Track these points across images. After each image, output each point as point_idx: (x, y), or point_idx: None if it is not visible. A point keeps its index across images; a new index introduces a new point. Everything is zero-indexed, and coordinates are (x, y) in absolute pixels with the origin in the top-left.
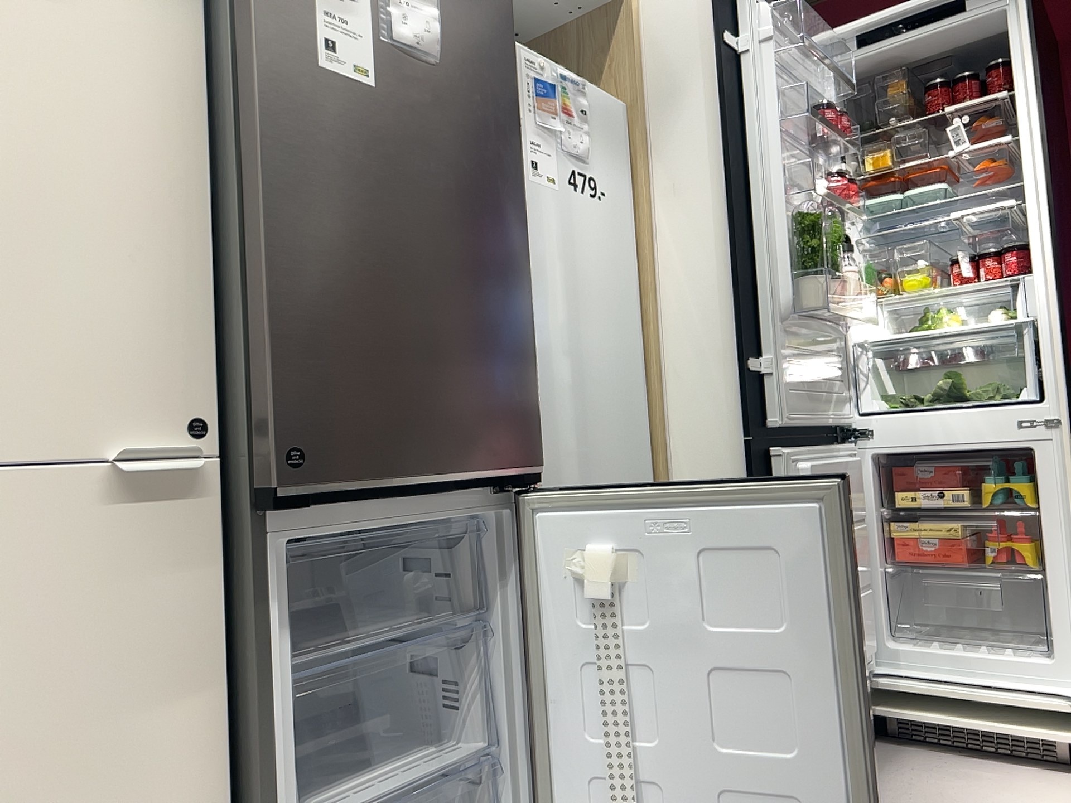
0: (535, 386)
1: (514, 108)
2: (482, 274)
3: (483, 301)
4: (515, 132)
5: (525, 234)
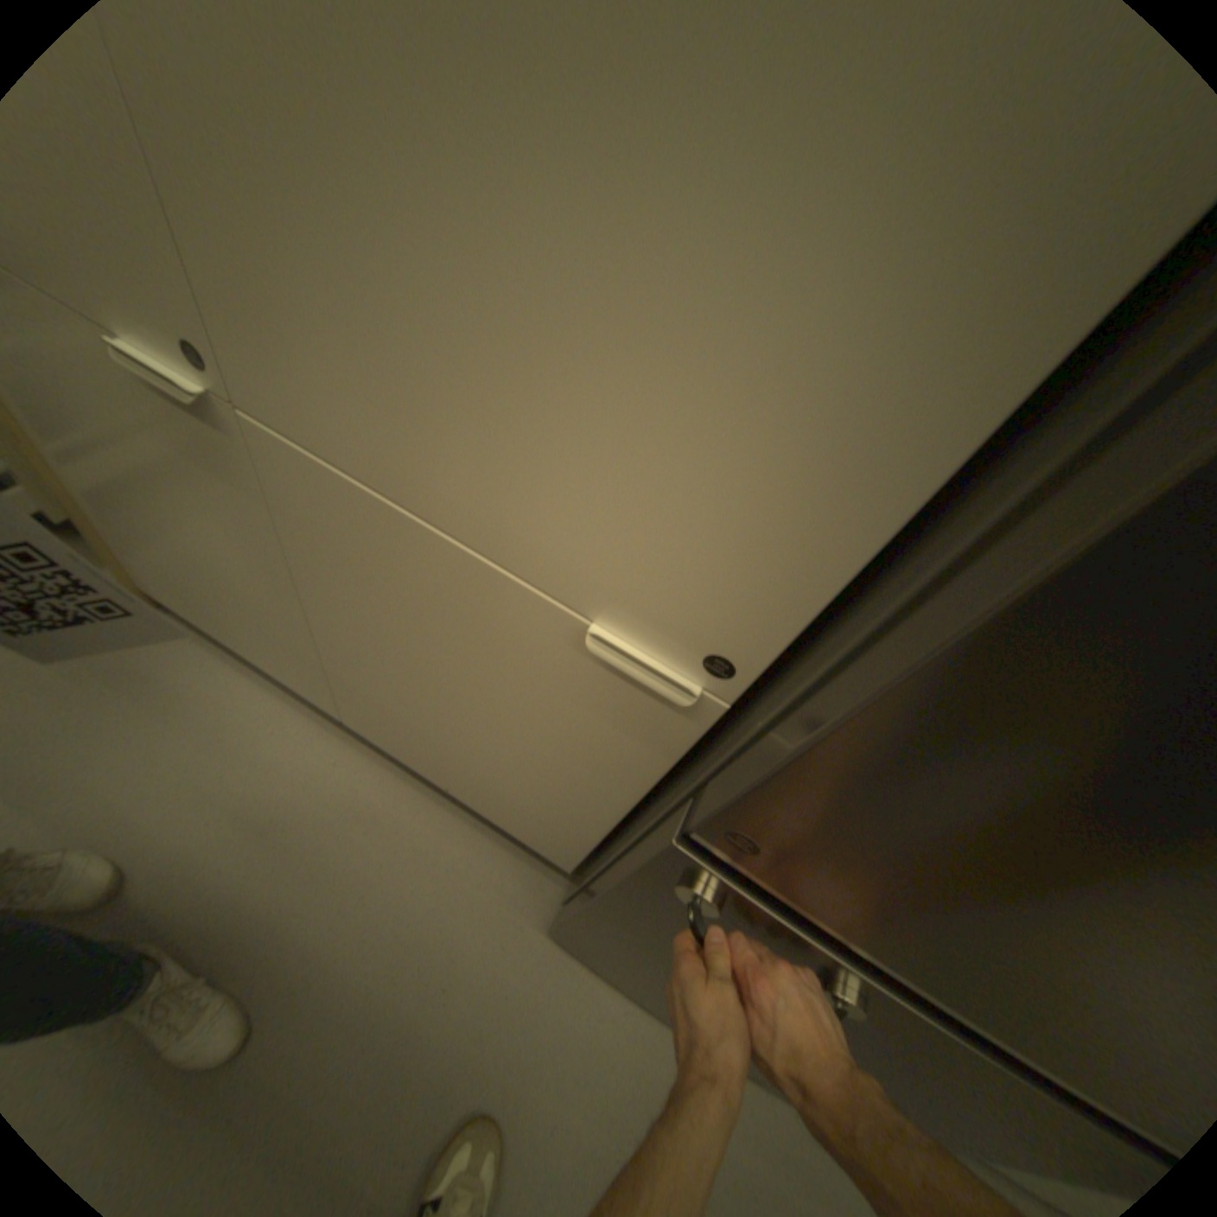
0: None
1: None
2: None
3: None
4: None
5: None
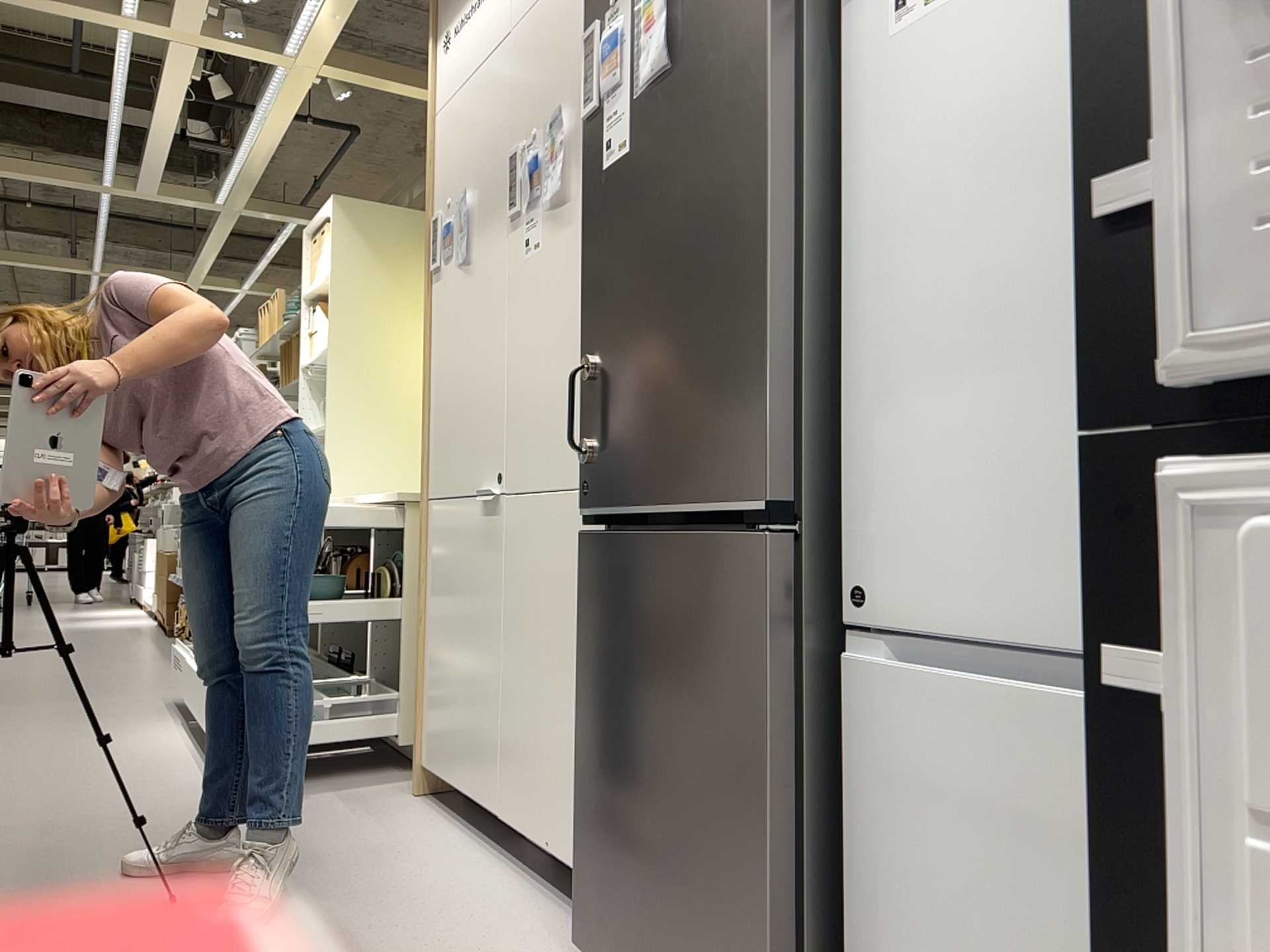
0: (766, 394)
1: (762, 11)
2: (706, 273)
3: (706, 305)
4: (761, 45)
5: (767, 181)
